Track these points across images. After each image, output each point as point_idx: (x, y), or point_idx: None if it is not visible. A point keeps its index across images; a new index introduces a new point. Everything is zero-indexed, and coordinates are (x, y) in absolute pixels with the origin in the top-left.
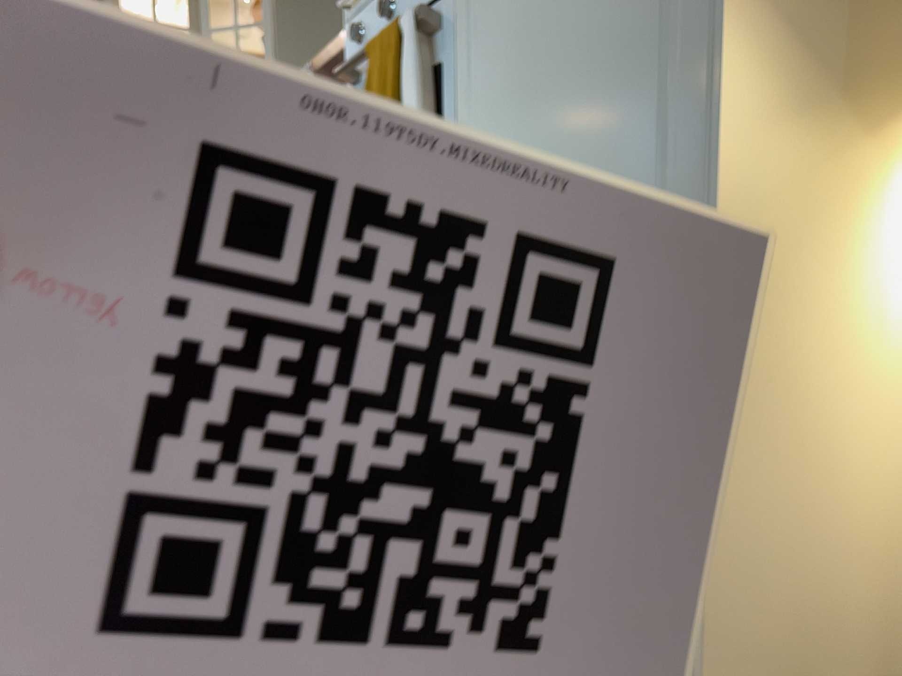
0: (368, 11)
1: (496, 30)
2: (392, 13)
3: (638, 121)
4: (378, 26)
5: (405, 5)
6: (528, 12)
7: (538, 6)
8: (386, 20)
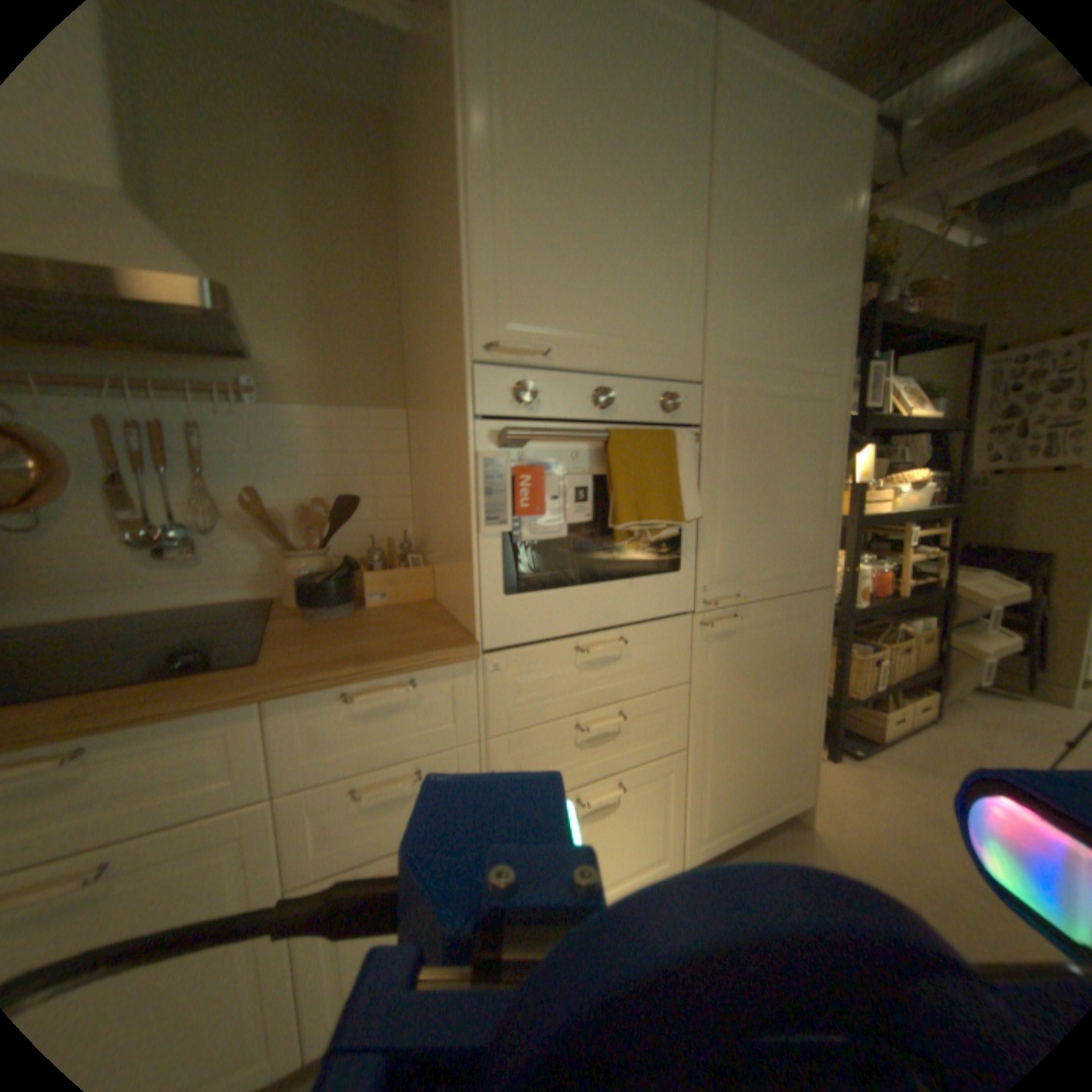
0: (543, 376)
1: (734, 470)
2: (606, 404)
3: (808, 535)
4: (567, 402)
5: (624, 405)
6: (758, 469)
7: (764, 469)
8: (586, 403)
